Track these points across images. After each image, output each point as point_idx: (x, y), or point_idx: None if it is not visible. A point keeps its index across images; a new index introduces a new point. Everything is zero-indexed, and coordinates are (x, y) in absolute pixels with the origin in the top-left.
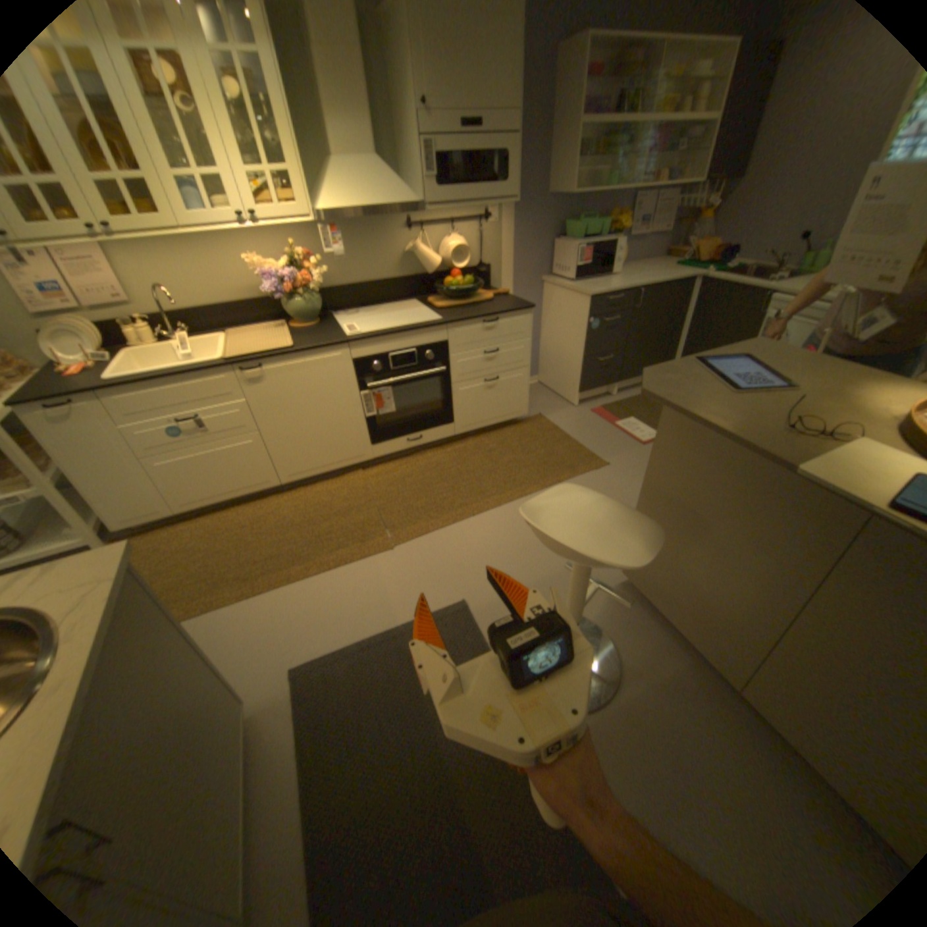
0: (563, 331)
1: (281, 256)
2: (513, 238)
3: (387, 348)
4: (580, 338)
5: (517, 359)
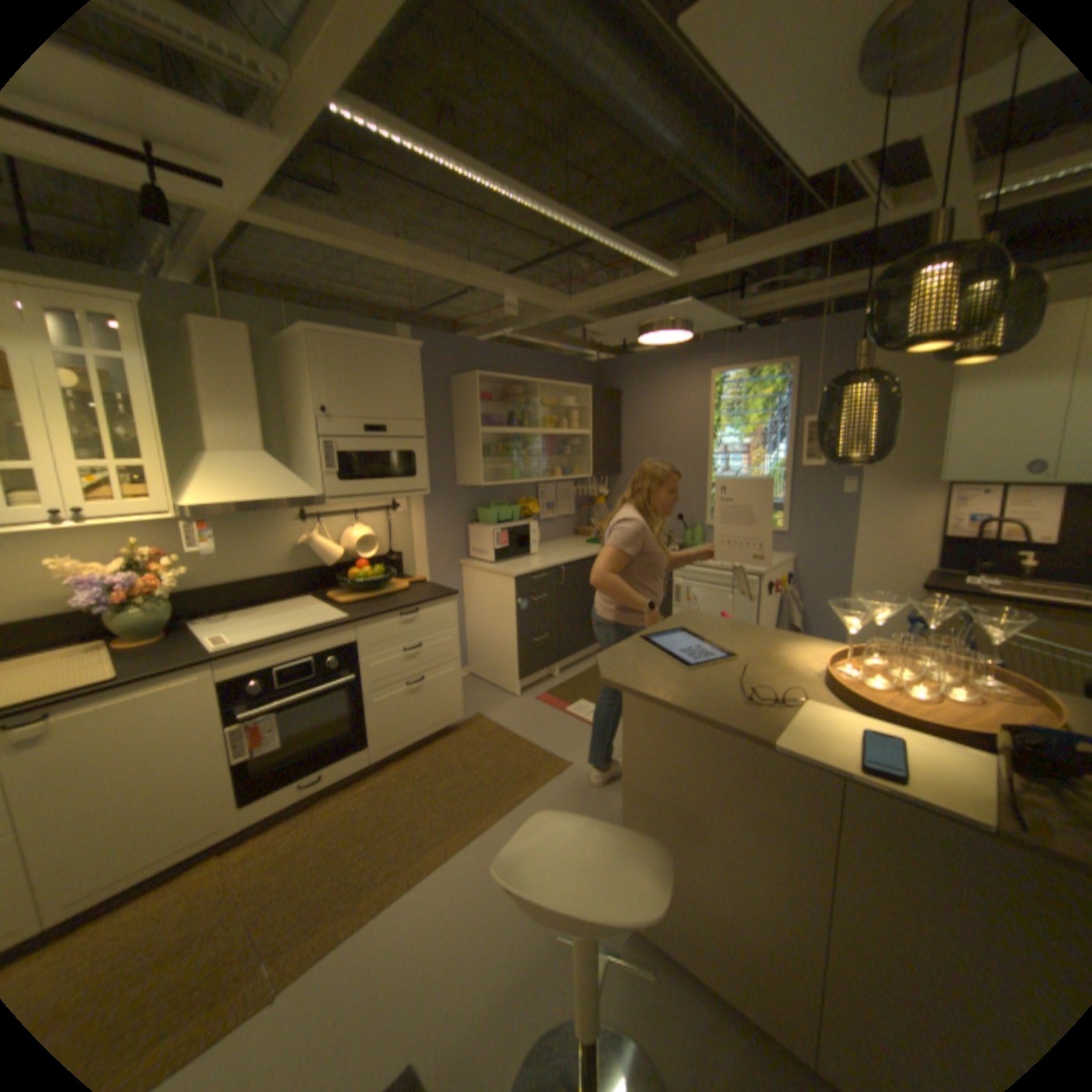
0: (491, 614)
1: (111, 557)
2: (425, 526)
3: (270, 661)
4: (510, 621)
5: (443, 652)
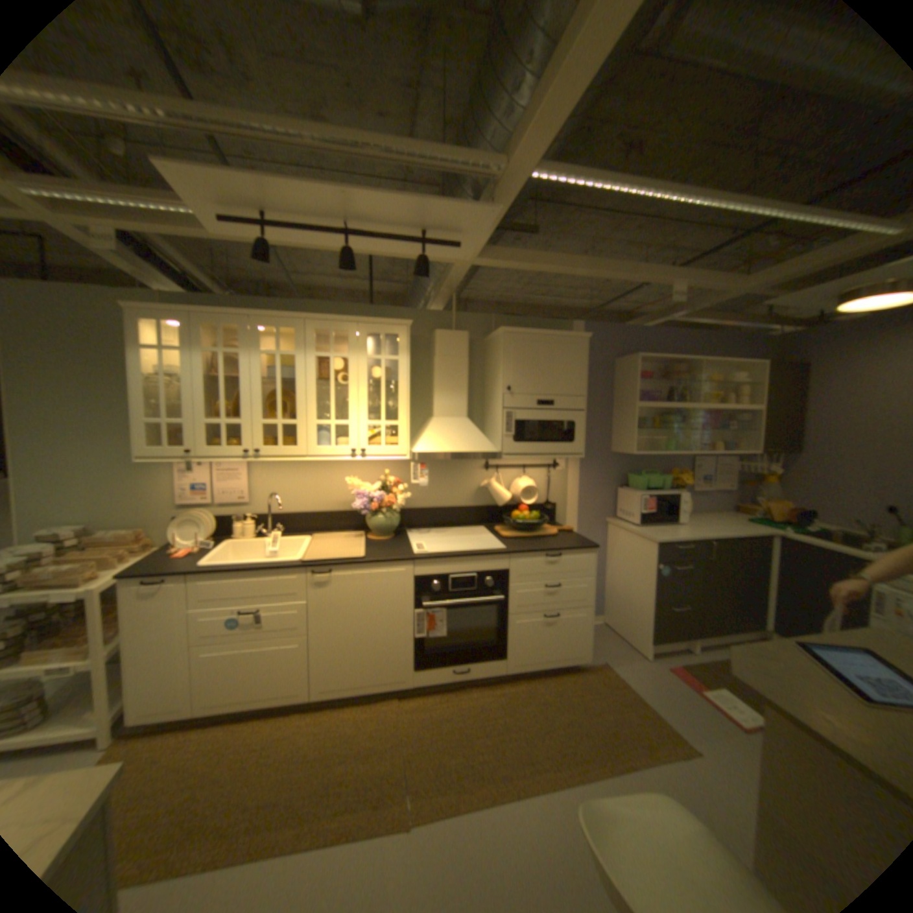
0: (630, 573)
1: (375, 480)
2: (578, 483)
3: (448, 569)
4: (650, 584)
5: (579, 597)
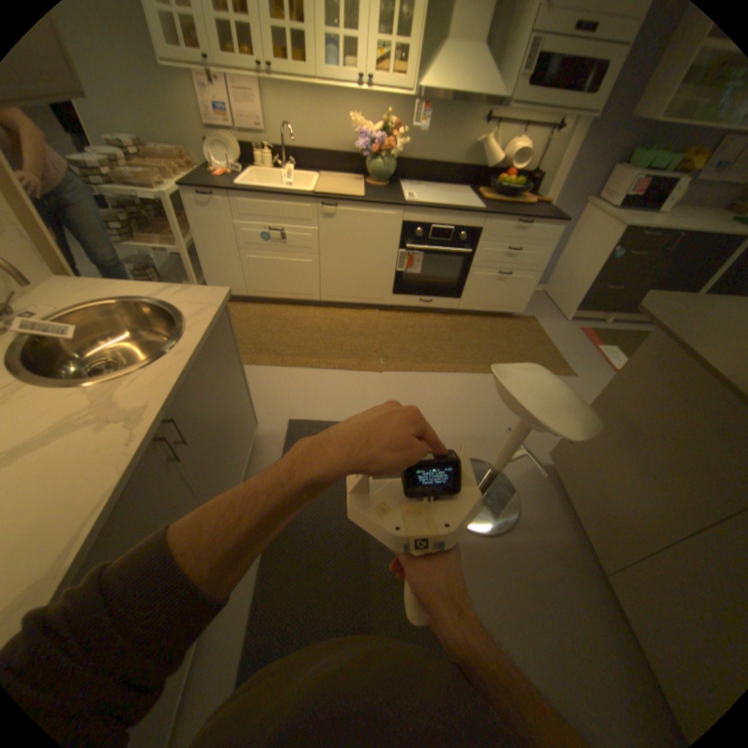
0: (587, 251)
1: (378, 121)
2: (578, 152)
3: (432, 220)
4: (600, 262)
5: (535, 262)
